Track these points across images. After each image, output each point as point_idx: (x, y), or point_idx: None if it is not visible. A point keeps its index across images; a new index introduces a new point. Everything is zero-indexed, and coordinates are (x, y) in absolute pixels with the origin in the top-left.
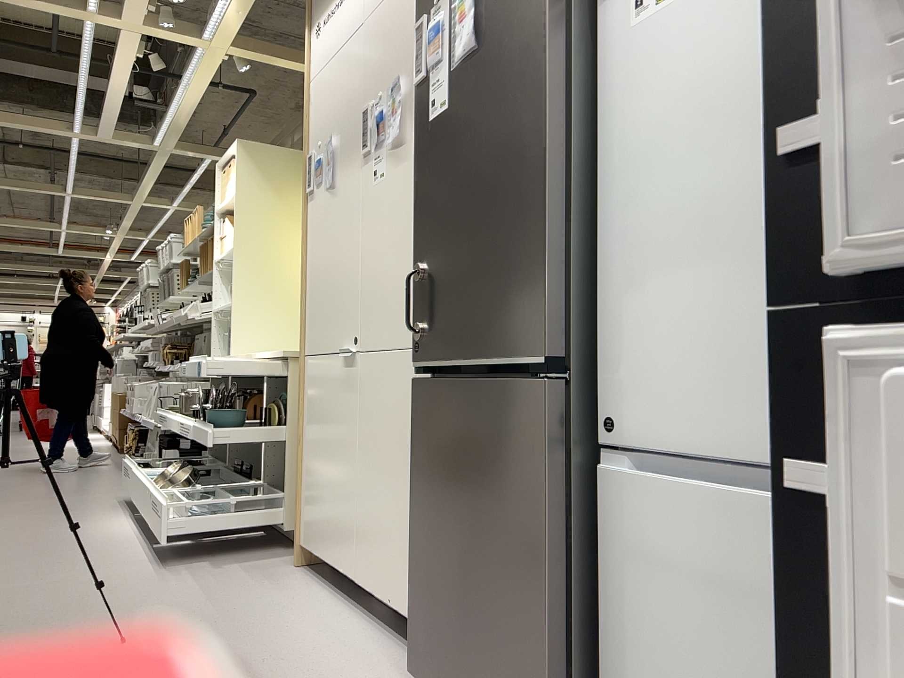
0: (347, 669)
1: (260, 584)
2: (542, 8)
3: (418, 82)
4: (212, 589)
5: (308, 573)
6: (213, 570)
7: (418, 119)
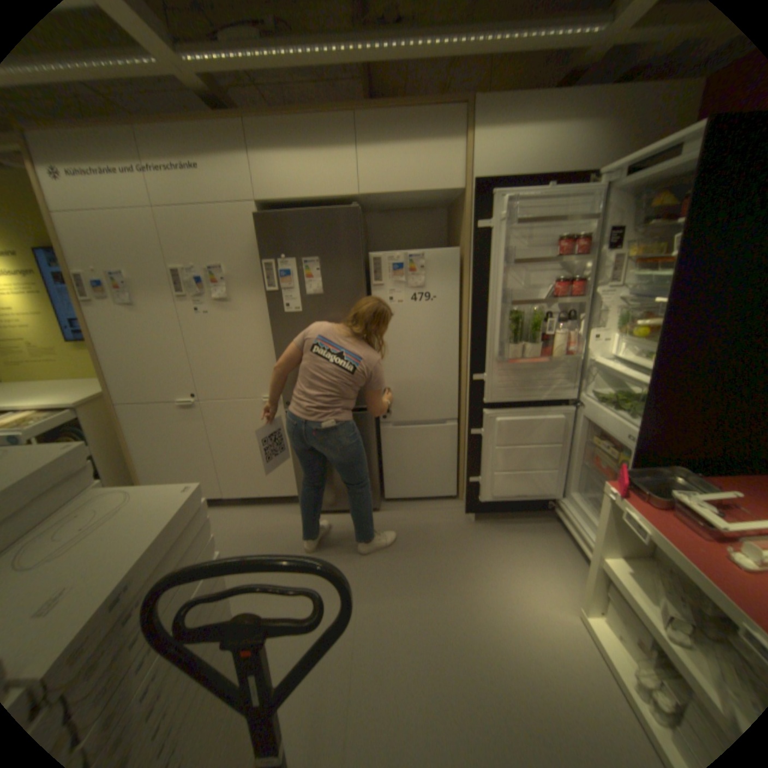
0: (269, 524)
1: None
2: (361, 294)
3: (270, 290)
4: None
5: None
6: None
7: (273, 307)
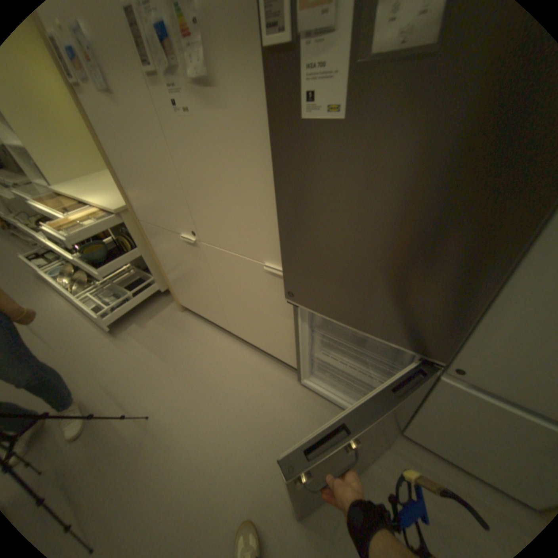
0: (260, 386)
1: (175, 333)
2: None
3: (271, 41)
4: (155, 347)
5: (191, 315)
6: (143, 330)
7: (276, 101)
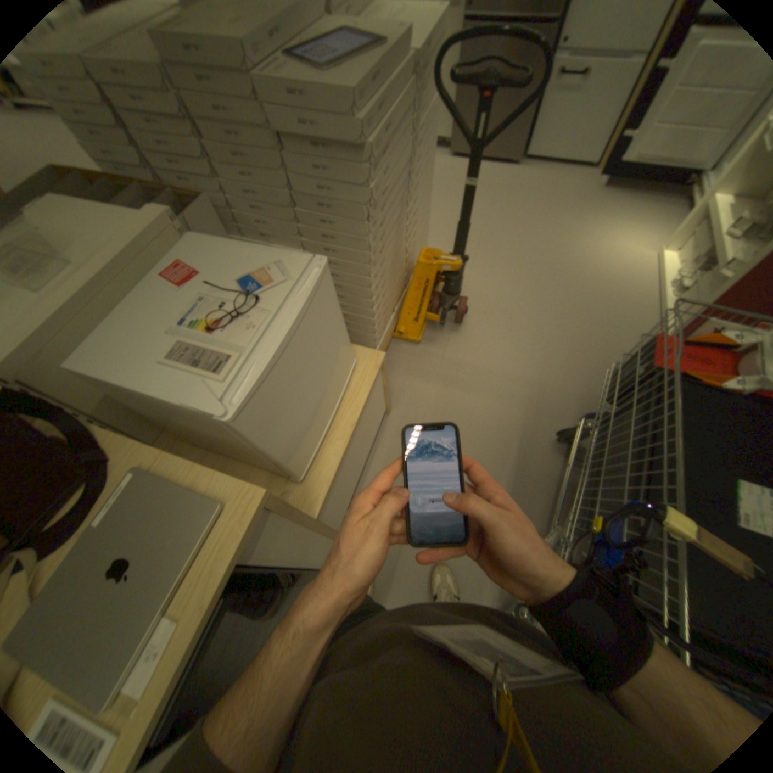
0: None
1: None
2: None
3: None
4: None
5: None
6: None
7: None
